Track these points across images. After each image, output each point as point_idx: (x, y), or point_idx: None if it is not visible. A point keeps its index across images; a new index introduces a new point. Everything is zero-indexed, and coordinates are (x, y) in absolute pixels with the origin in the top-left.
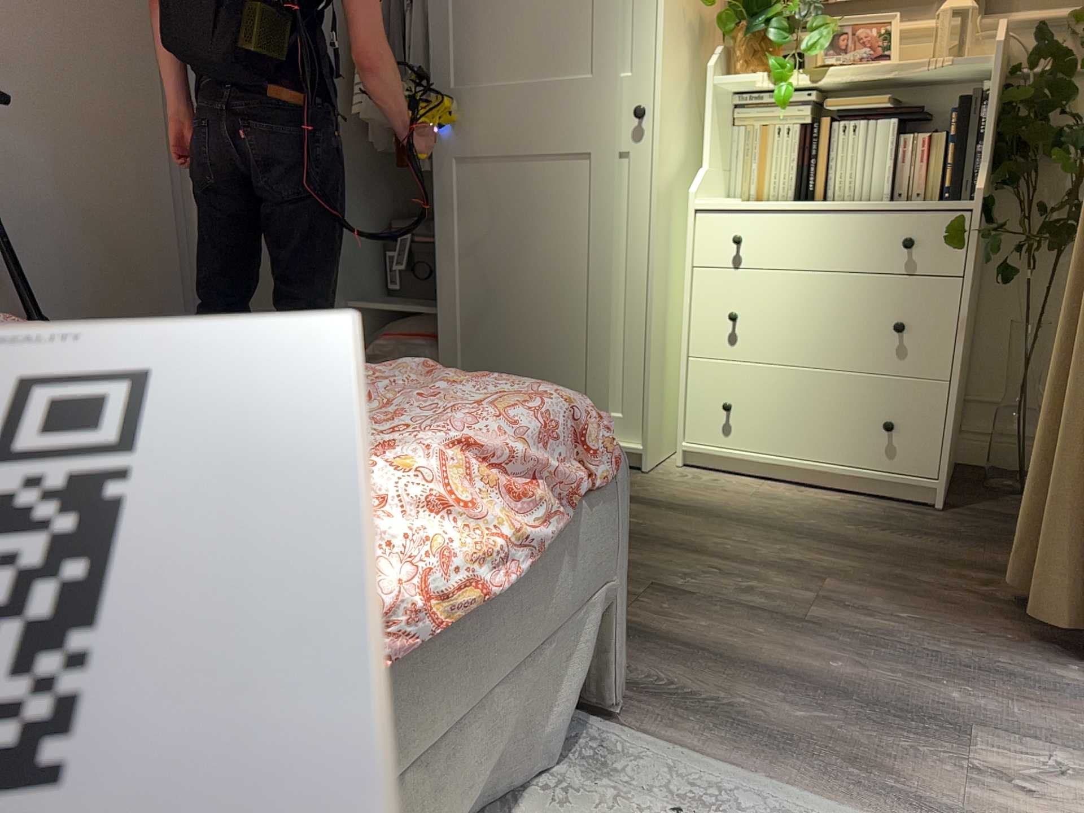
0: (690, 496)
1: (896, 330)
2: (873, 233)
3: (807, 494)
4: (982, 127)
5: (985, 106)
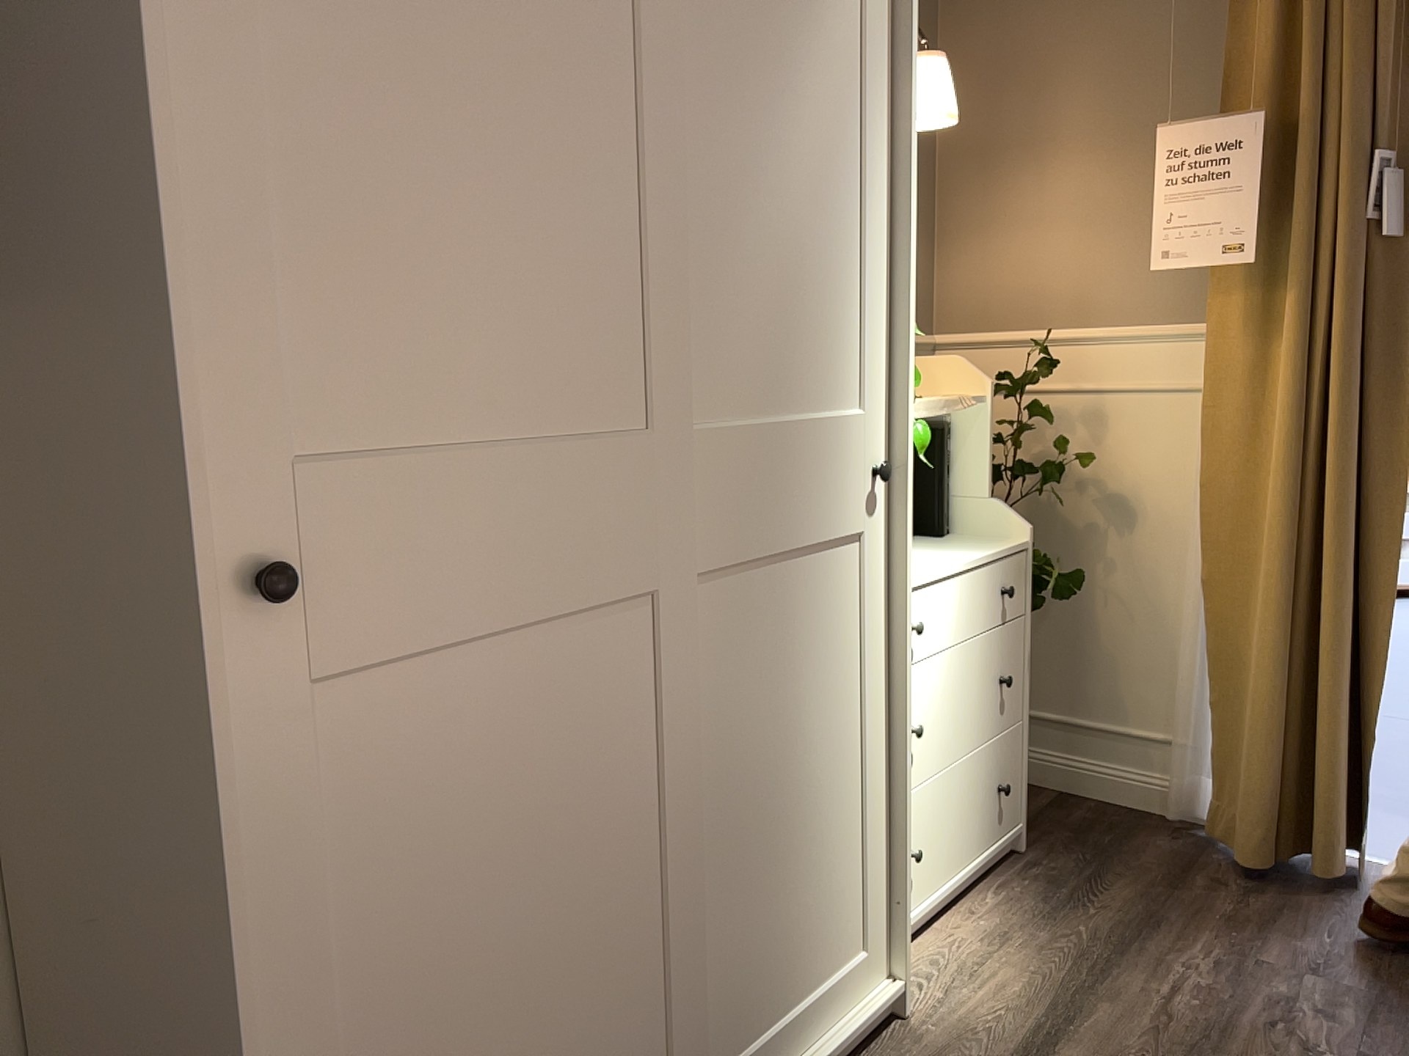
0: (1002, 996)
1: (1011, 685)
2: (989, 587)
3: (977, 910)
4: (952, 460)
5: (952, 439)
